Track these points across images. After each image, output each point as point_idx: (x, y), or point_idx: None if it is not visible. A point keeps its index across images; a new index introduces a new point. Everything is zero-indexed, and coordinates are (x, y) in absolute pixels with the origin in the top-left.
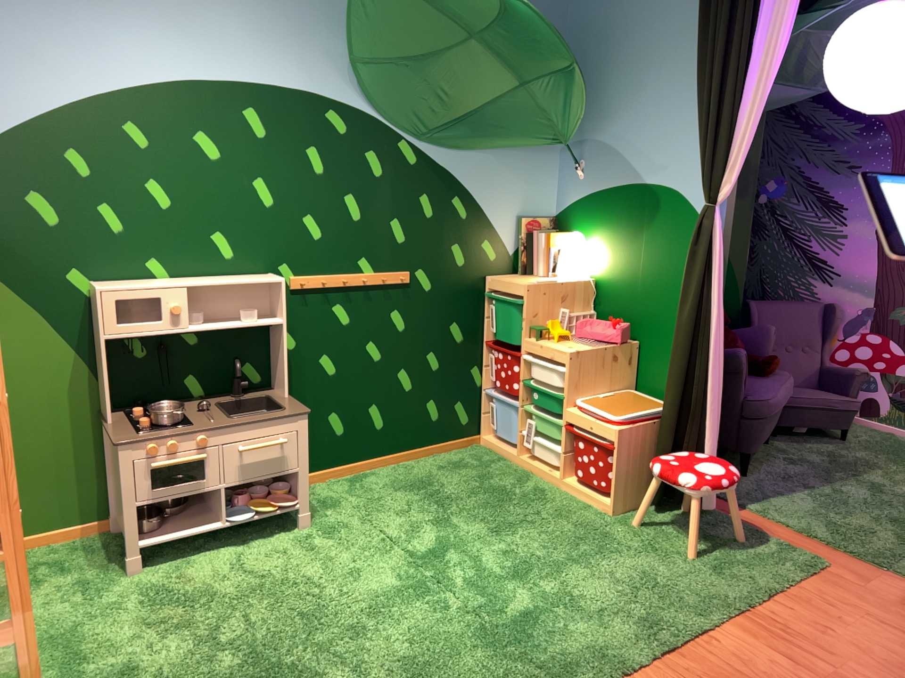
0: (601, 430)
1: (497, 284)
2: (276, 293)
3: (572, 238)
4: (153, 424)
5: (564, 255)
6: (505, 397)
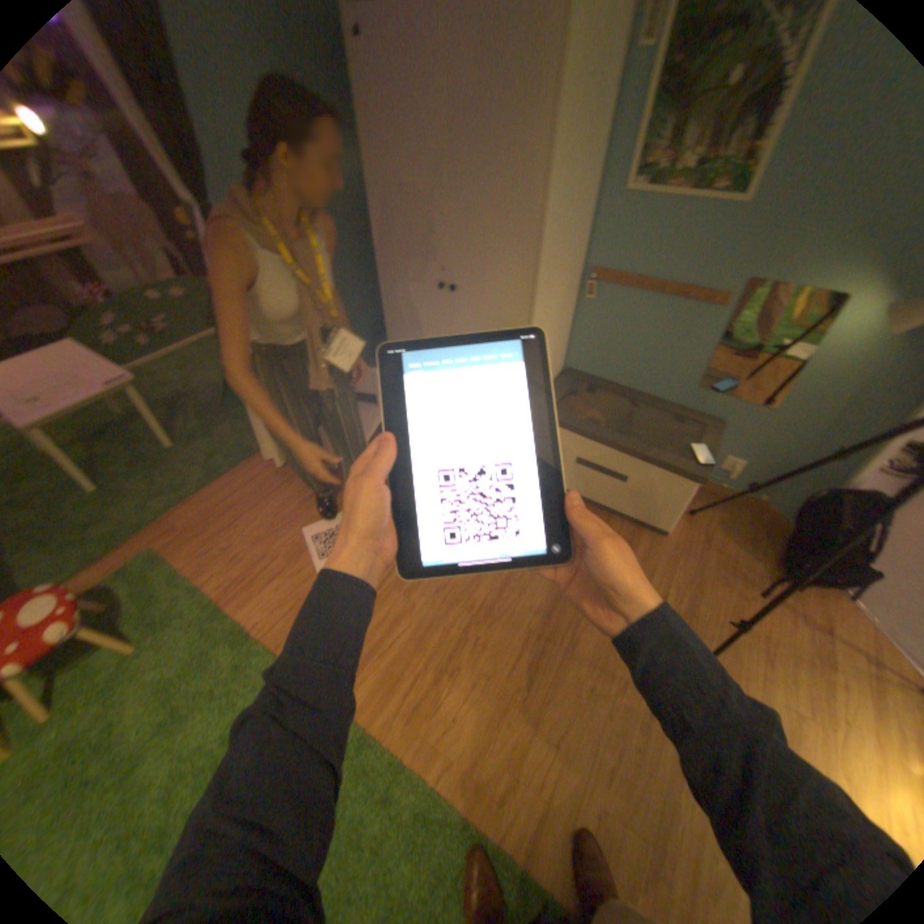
0: None
1: None
2: None
3: None
4: None
5: None
6: None
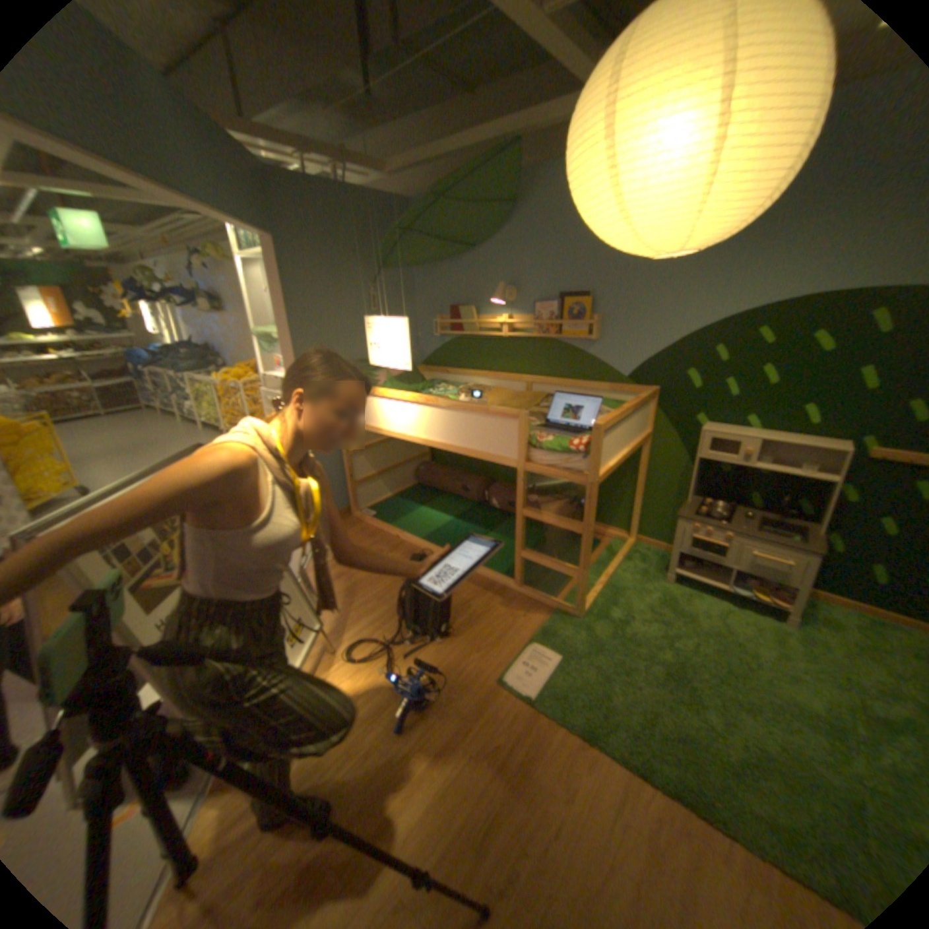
0: None
1: None
2: (844, 458)
3: None
4: (706, 514)
5: None
6: None
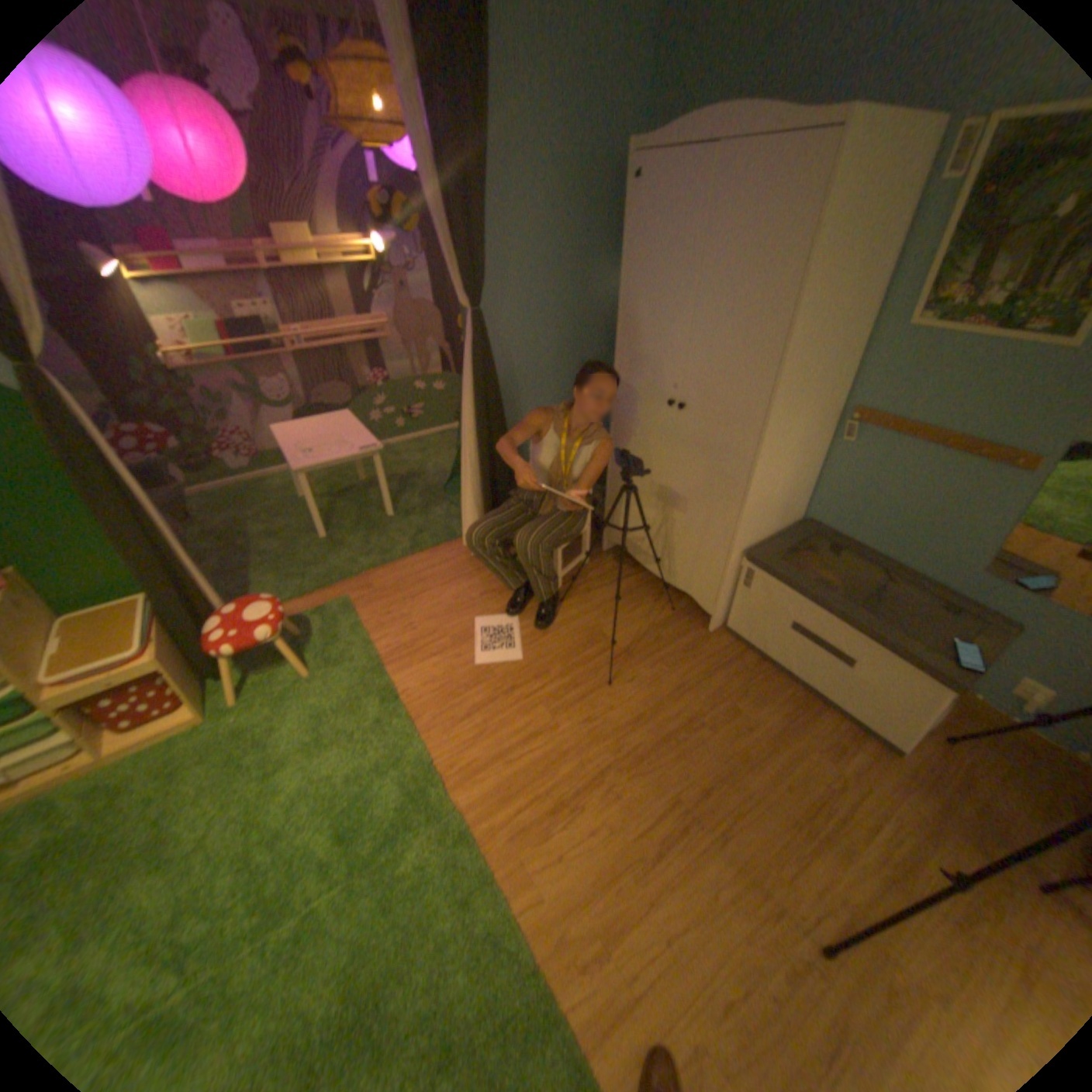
0: (126, 675)
1: None
2: None
3: None
4: None
5: None
6: None
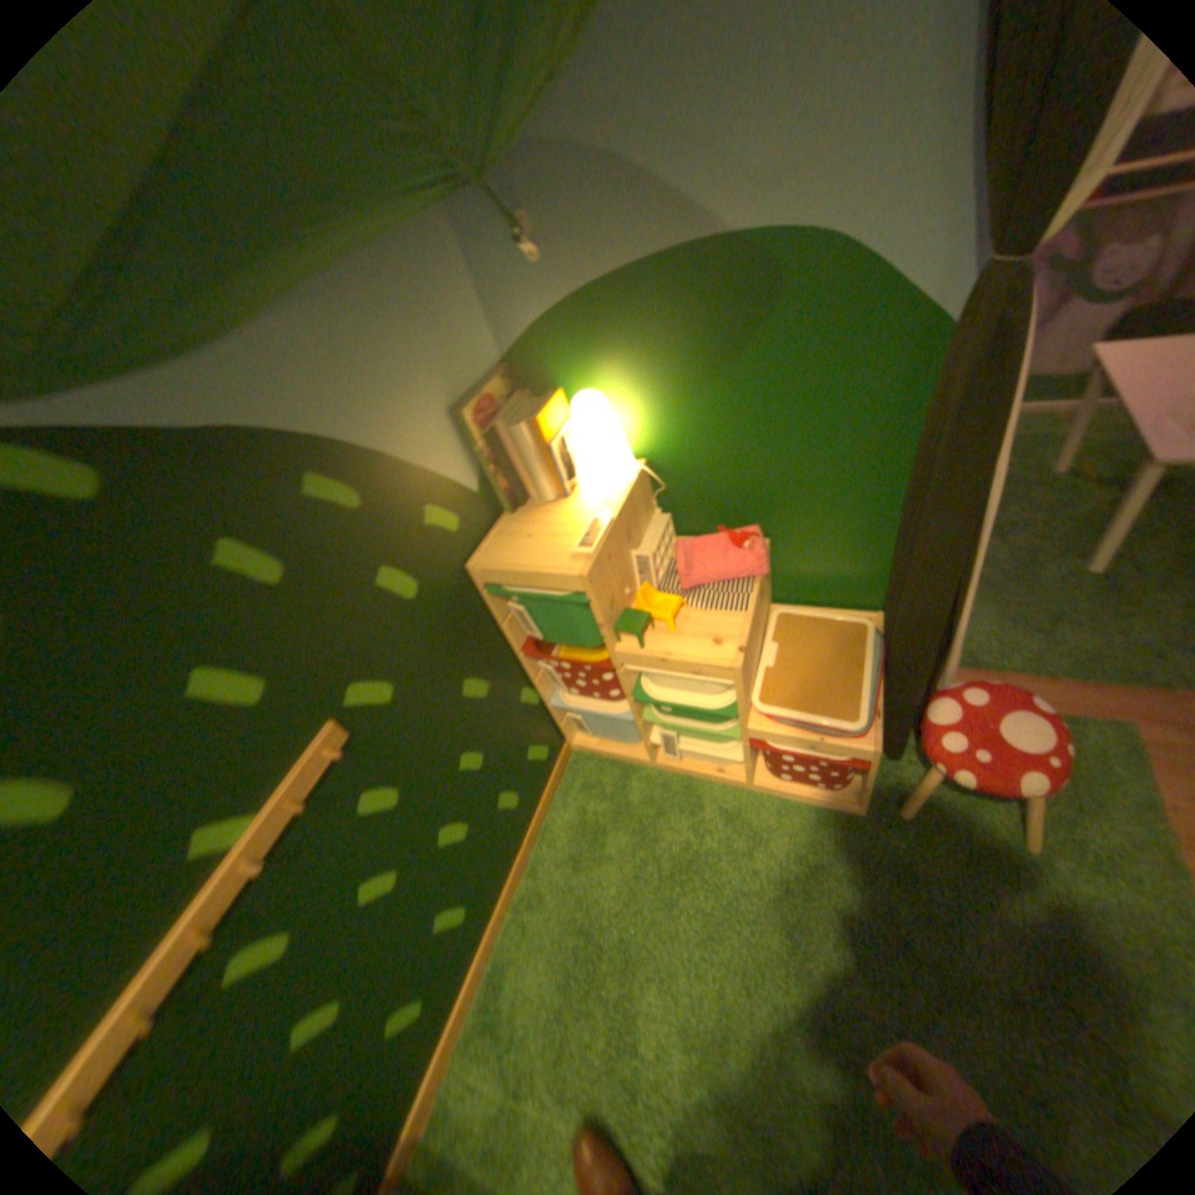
0: (834, 749)
1: (504, 576)
2: None
3: (586, 411)
4: None
5: (579, 445)
6: (587, 697)
